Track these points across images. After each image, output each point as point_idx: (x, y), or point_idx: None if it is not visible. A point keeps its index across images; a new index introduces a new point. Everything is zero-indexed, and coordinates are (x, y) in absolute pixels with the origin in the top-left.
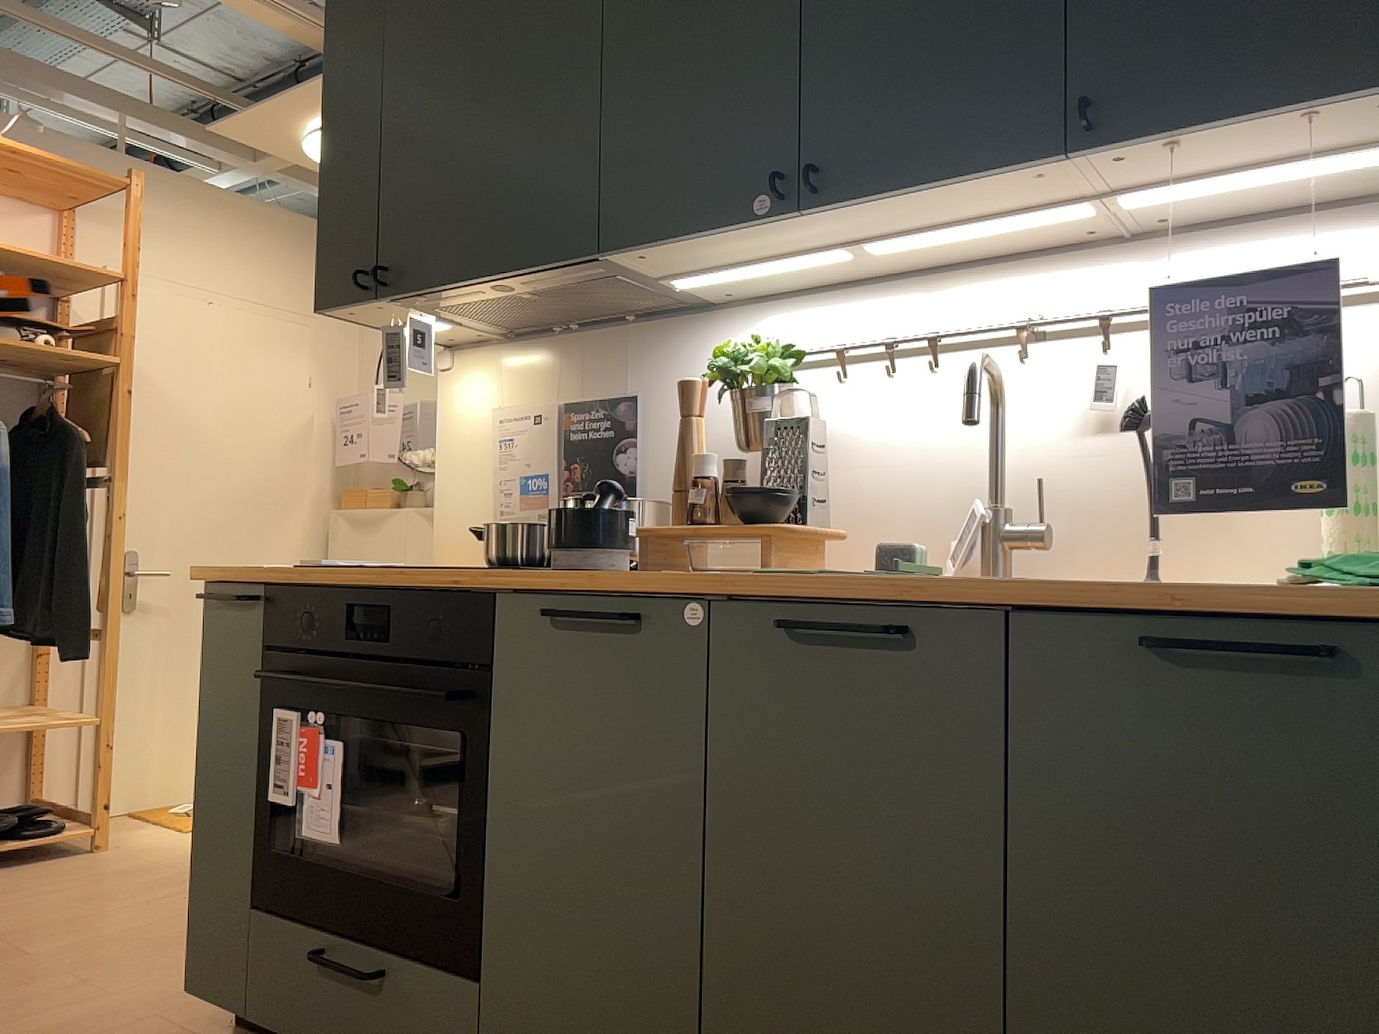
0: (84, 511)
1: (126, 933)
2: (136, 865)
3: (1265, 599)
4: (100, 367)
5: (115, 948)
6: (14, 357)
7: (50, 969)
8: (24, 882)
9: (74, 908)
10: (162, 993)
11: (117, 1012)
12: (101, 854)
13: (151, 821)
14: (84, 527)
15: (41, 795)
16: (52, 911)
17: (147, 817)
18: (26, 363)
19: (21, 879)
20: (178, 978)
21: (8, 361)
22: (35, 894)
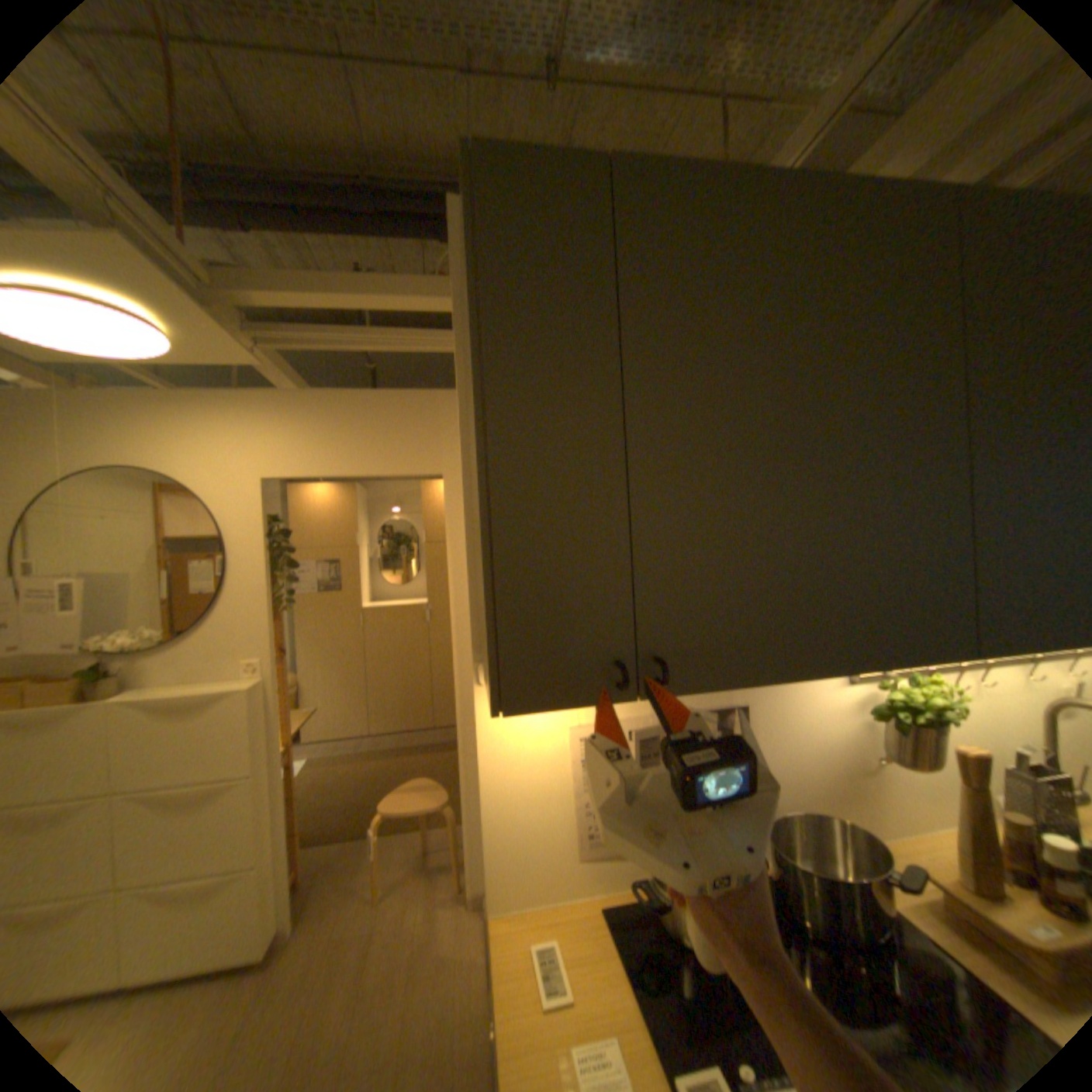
0: None
1: None
2: None
3: None
4: None
5: None
6: None
7: None
8: None
9: None
10: None
11: None
12: None
13: None
14: None
15: None
16: None
17: None
18: None
19: None
20: None
21: None
22: None
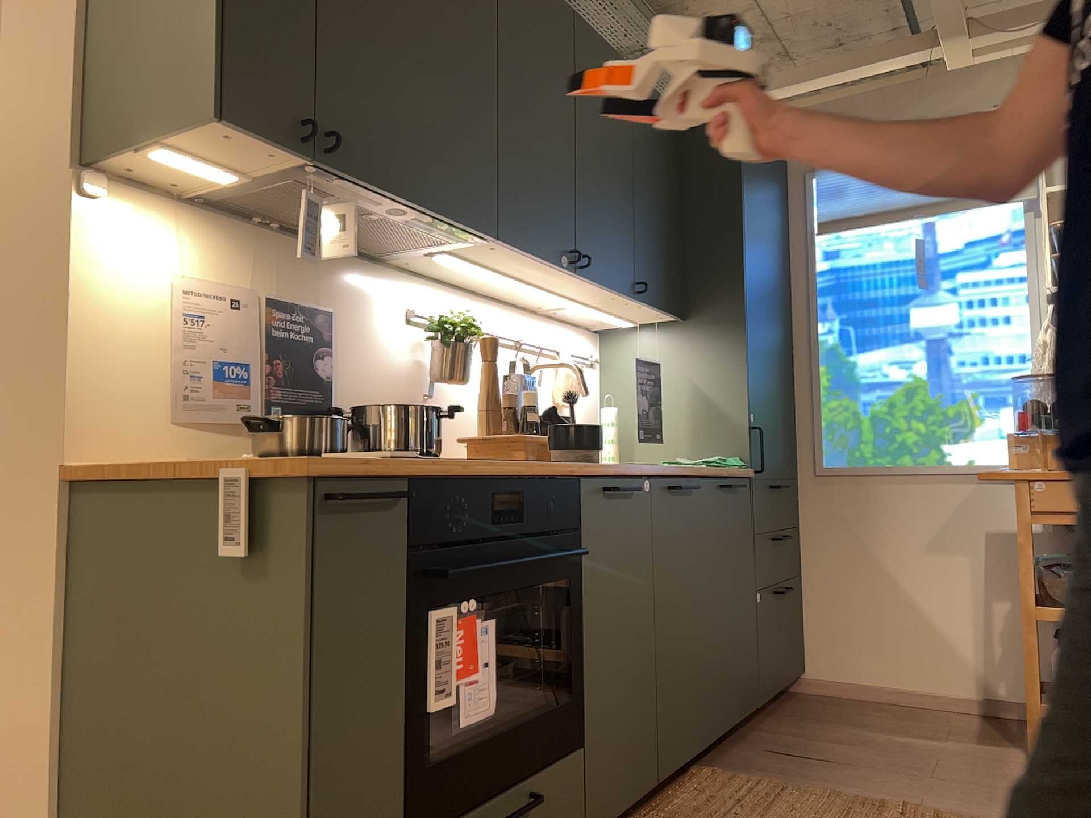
0: None
1: None
2: None
3: (727, 471)
4: None
5: None
6: None
7: None
8: None
9: None
10: None
11: None
12: None
13: None
14: None
15: None
16: None
17: None
18: None
19: None
20: None
21: None
22: None
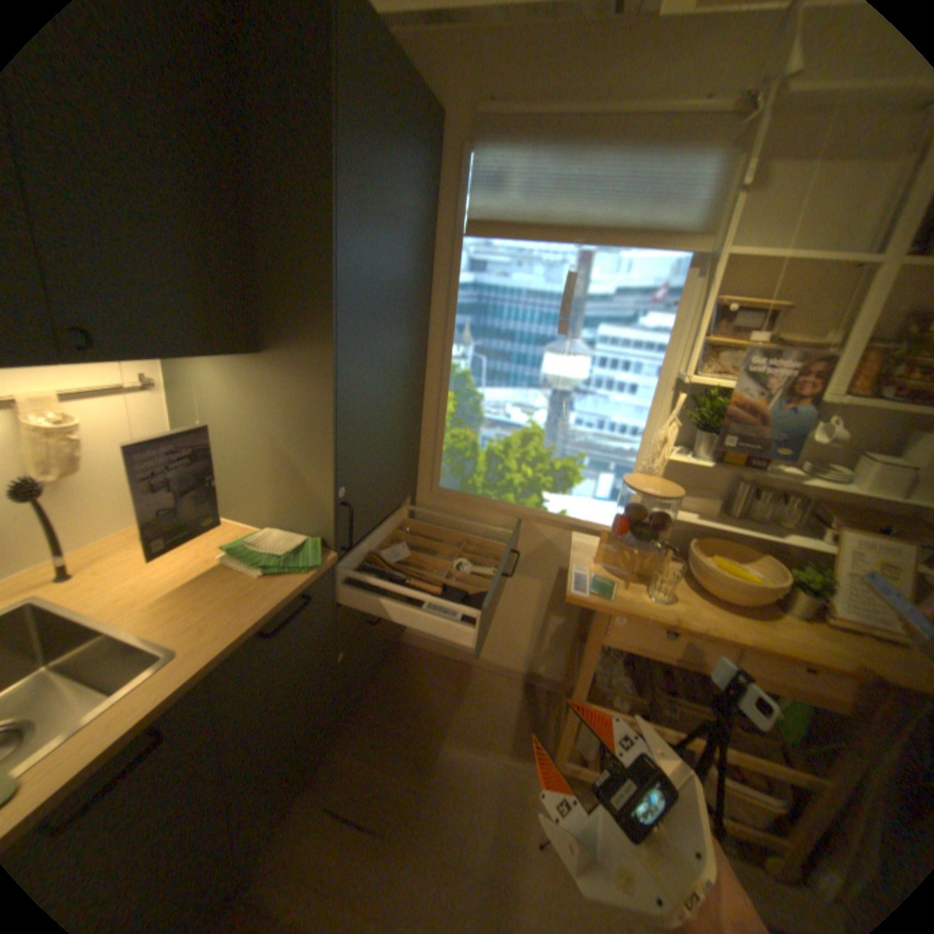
0: None
1: None
2: None
3: (283, 593)
4: None
5: None
6: None
7: None
8: None
9: None
10: None
11: None
12: None
13: None
14: None
15: None
16: None
17: None
18: None
19: None
20: None
21: None
22: None
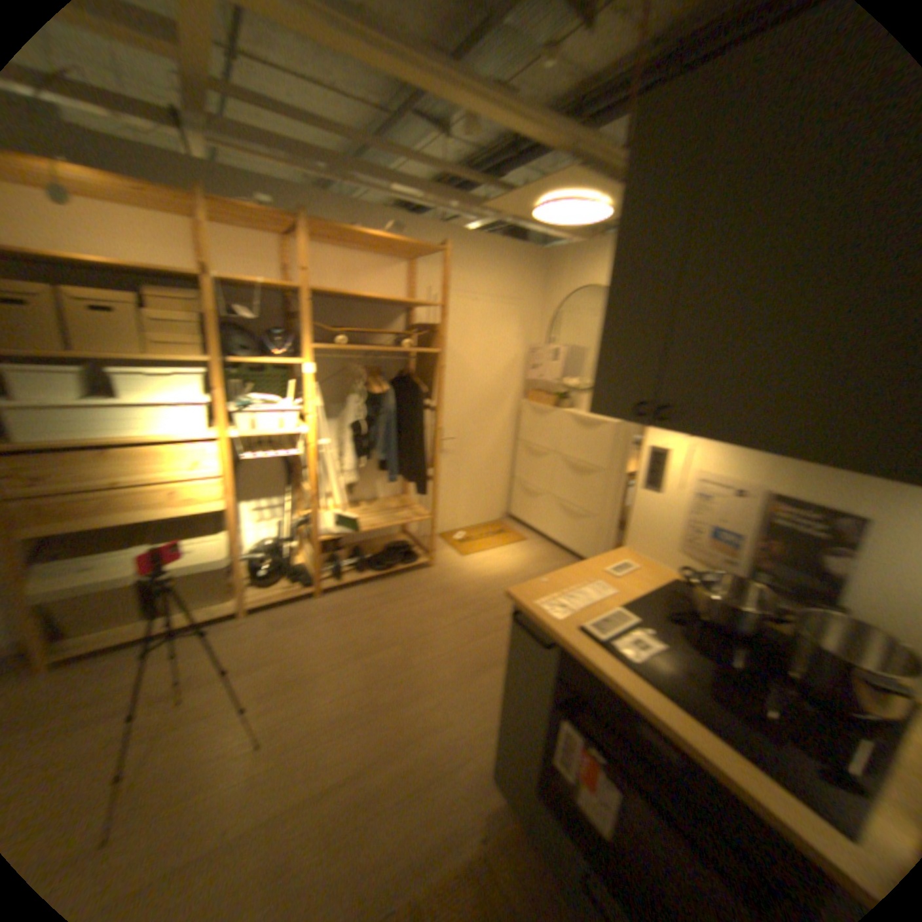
0: (421, 429)
1: (450, 655)
2: (446, 584)
3: None
4: (426, 353)
5: (447, 671)
6: (390, 351)
7: (423, 685)
8: (405, 591)
9: (426, 622)
10: (473, 729)
11: (456, 746)
12: (431, 571)
13: (447, 544)
14: (422, 436)
15: (406, 530)
16: (418, 624)
17: (445, 541)
18: (394, 351)
19: (403, 587)
20: (478, 715)
21: (387, 350)
22: (410, 604)
